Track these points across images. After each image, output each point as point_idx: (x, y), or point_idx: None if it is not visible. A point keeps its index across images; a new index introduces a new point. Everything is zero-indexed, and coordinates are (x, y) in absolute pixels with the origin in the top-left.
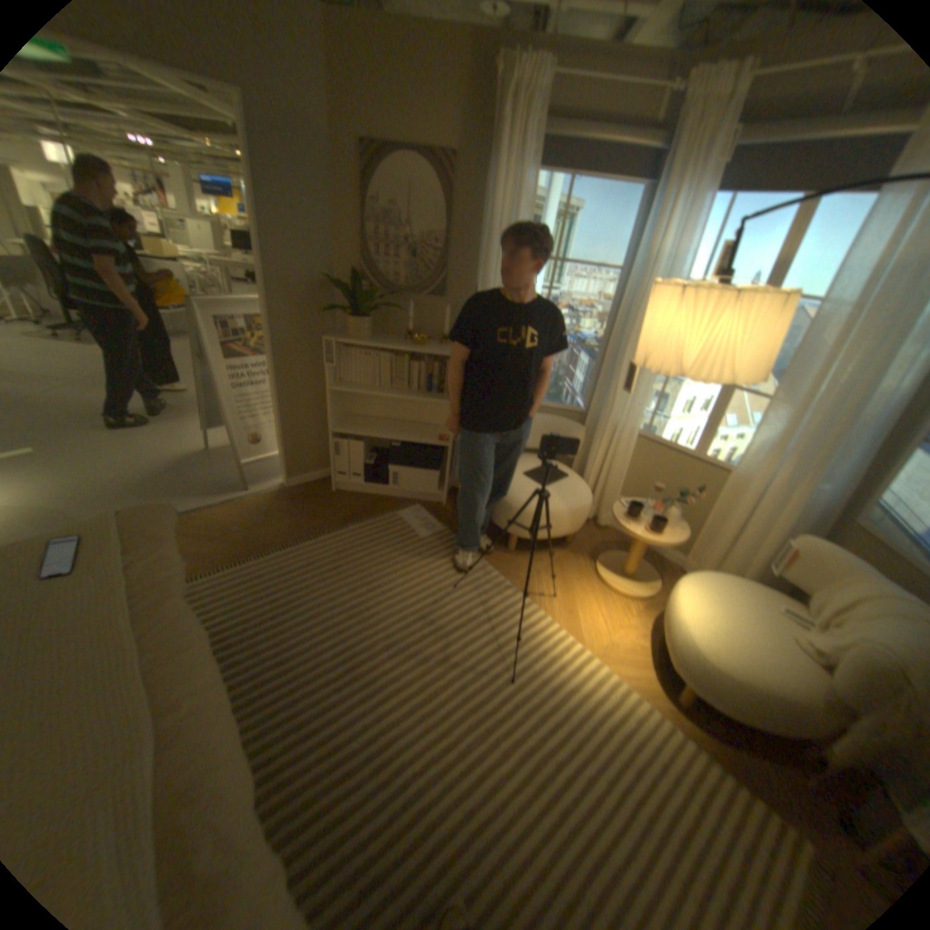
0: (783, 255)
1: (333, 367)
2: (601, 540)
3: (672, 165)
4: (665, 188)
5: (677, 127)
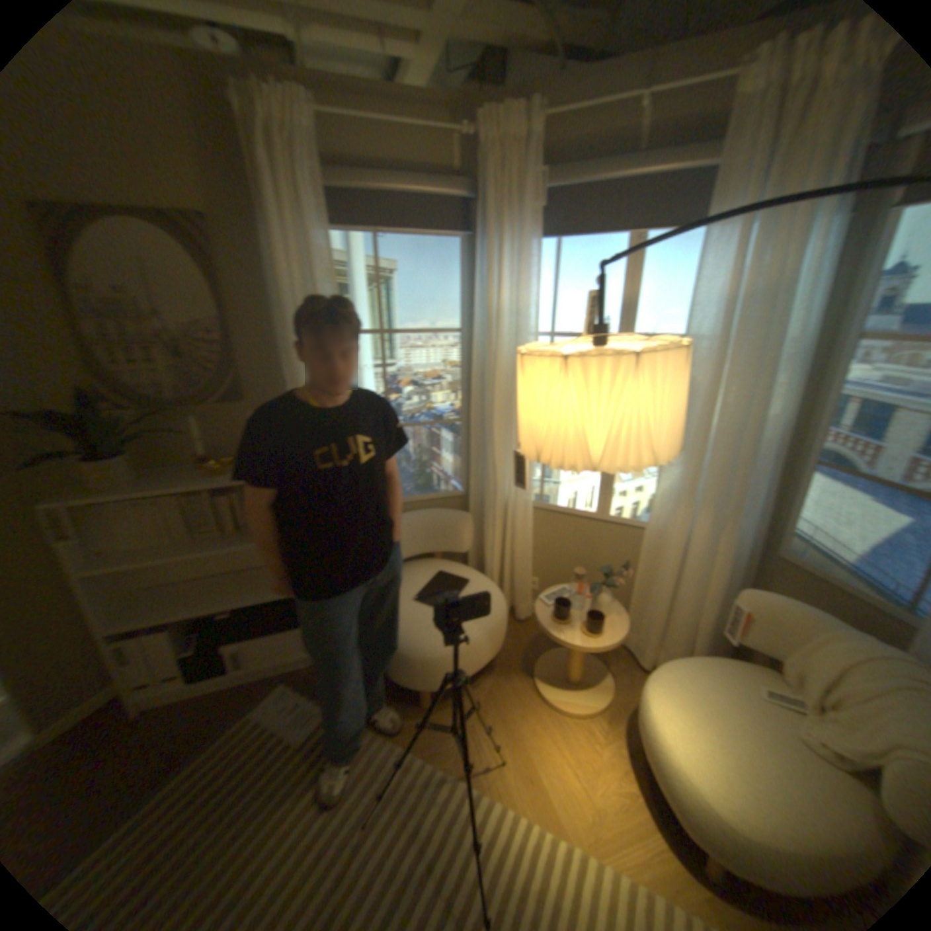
0: (630, 297)
1: (80, 544)
2: (529, 640)
3: (486, 215)
4: (486, 240)
5: (480, 175)
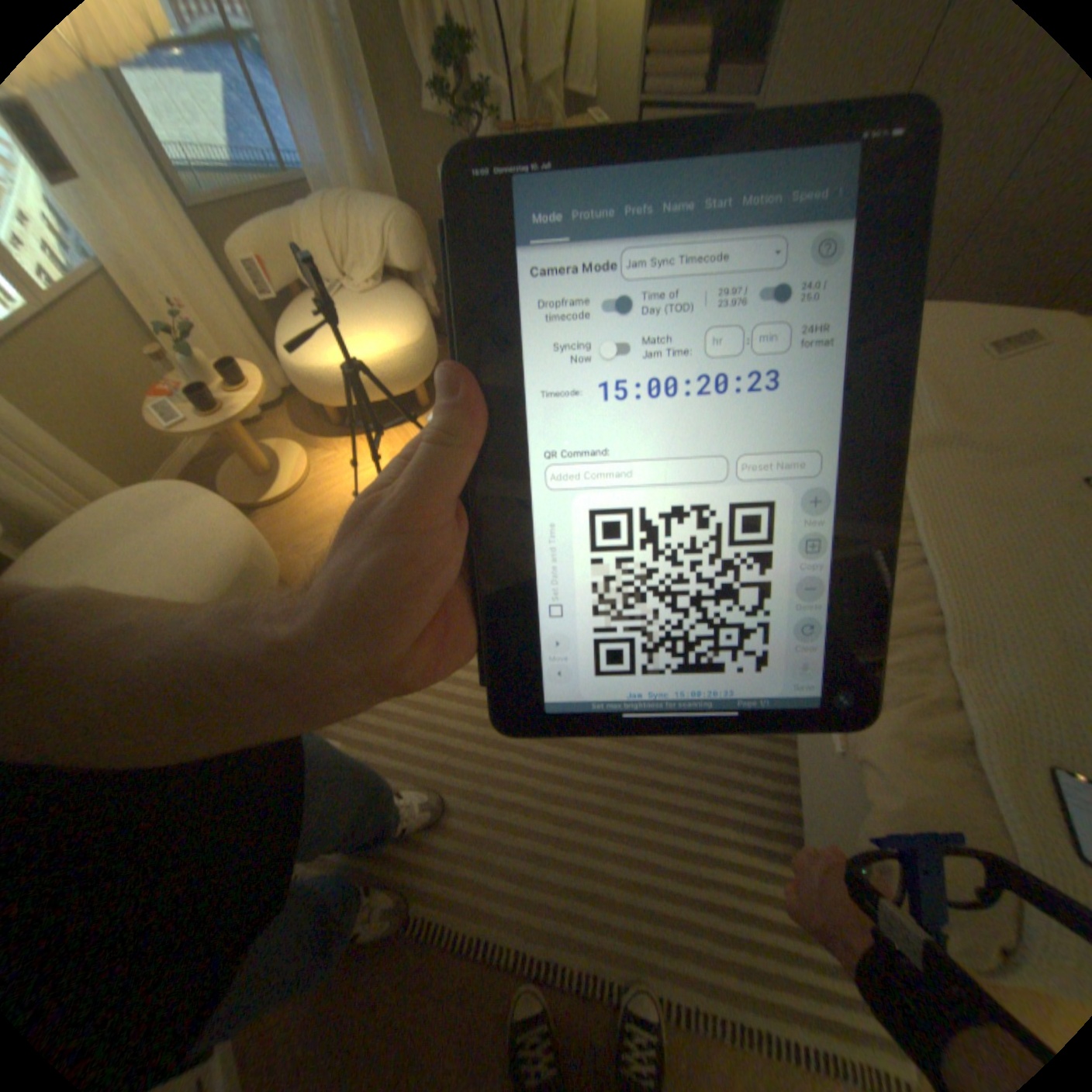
0: None
1: None
2: None
3: None
4: None
5: None
